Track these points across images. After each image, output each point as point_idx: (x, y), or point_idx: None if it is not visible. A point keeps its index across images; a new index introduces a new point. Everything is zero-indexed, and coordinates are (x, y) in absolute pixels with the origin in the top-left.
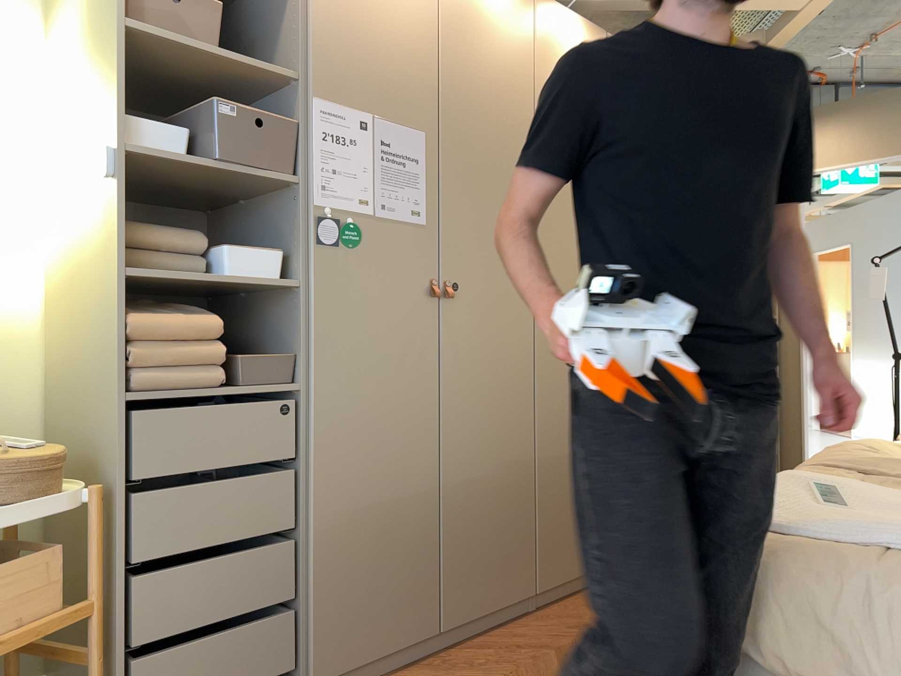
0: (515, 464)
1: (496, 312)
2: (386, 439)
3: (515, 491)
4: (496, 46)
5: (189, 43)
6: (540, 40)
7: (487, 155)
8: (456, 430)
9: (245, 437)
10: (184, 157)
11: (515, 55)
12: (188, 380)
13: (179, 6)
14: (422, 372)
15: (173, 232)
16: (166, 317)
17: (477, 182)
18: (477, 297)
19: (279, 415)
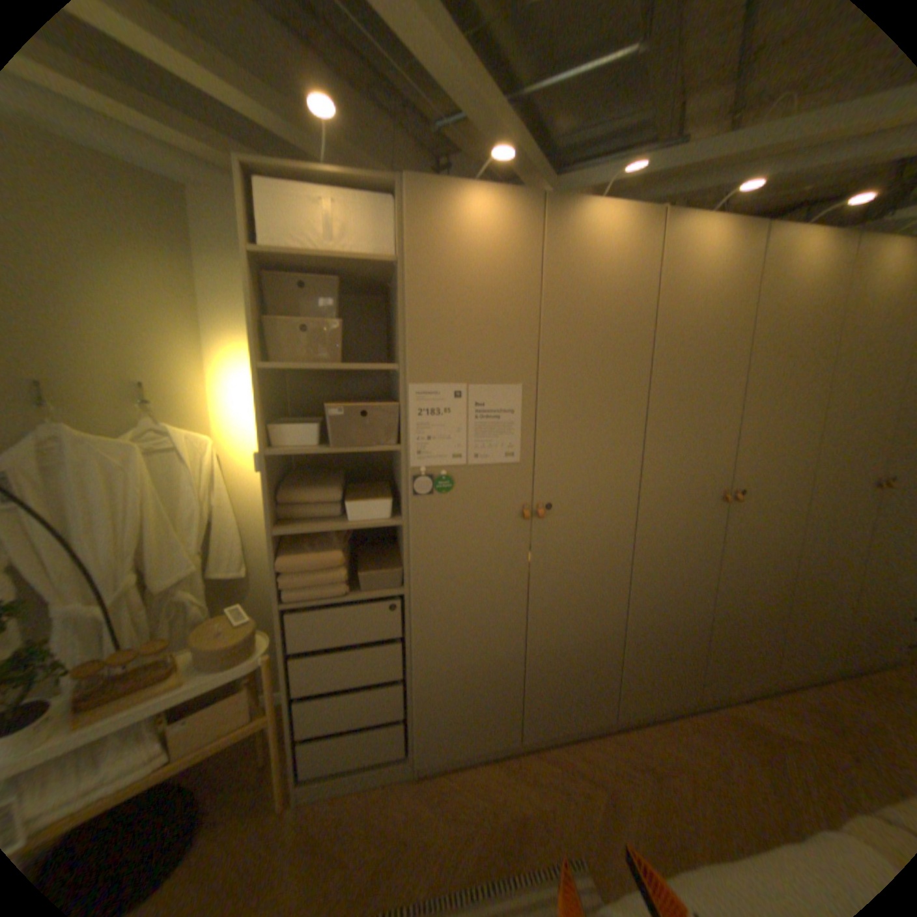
0: (601, 635)
1: (589, 523)
2: (475, 624)
3: (599, 655)
4: (606, 284)
5: (305, 367)
6: (665, 261)
7: (587, 391)
8: (542, 614)
9: (363, 626)
10: (311, 448)
11: (629, 286)
12: (320, 595)
13: (305, 333)
14: (510, 575)
15: (316, 492)
16: (304, 556)
17: (574, 417)
18: (569, 513)
19: (389, 611)
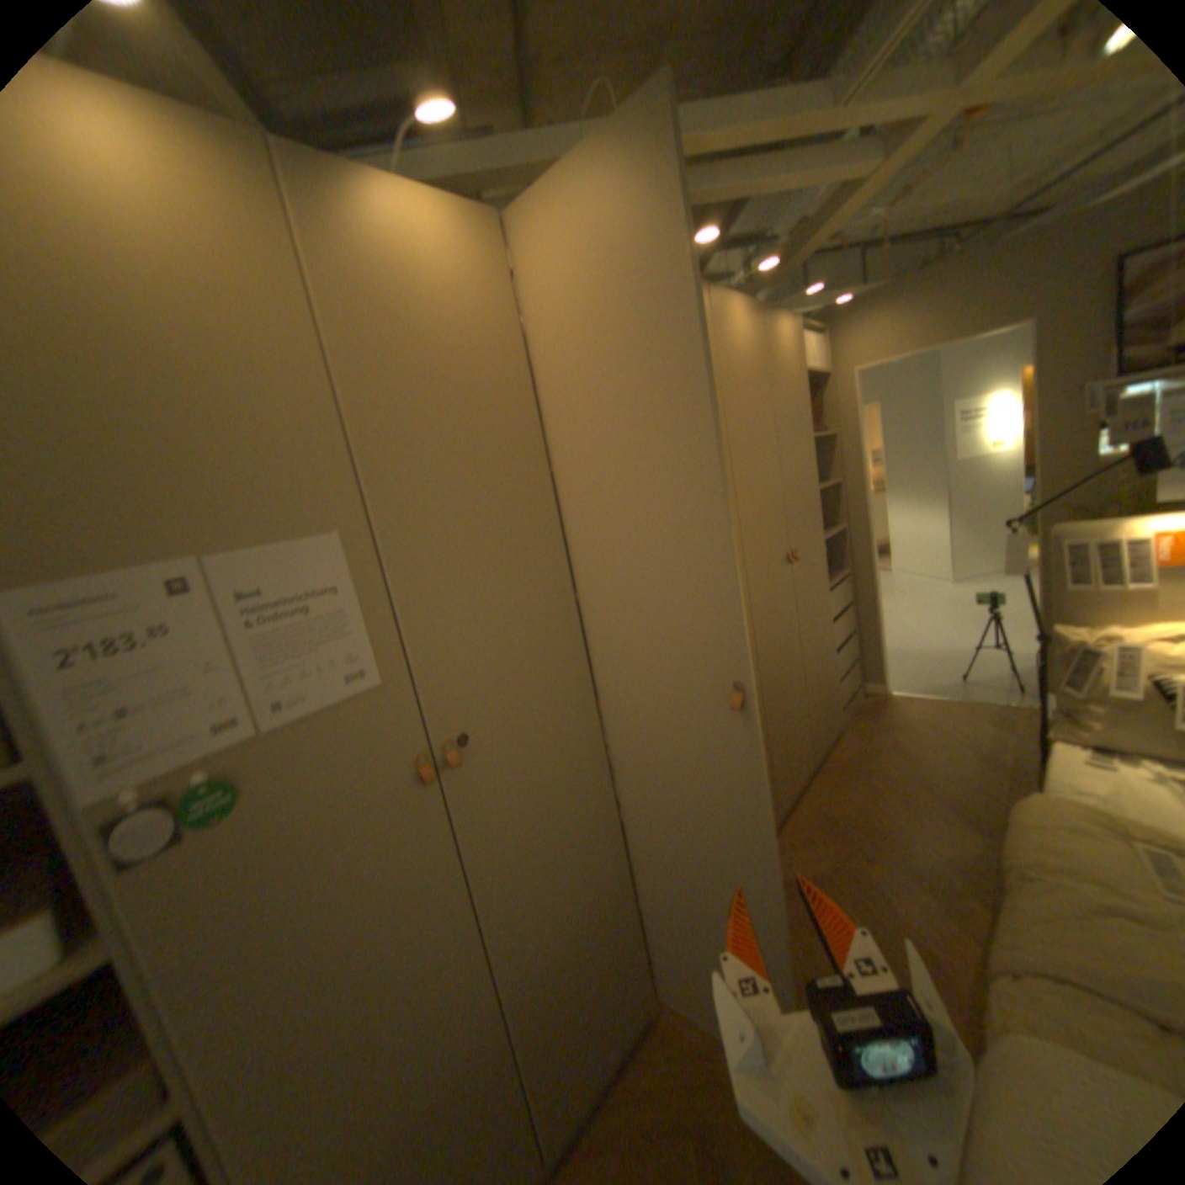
0: (601, 893)
1: (535, 733)
2: (391, 1035)
3: (607, 923)
4: (446, 334)
5: None
6: (522, 301)
7: (469, 520)
8: (508, 925)
9: None
10: None
11: (483, 338)
12: None
13: None
14: (433, 896)
15: None
16: None
17: (461, 568)
18: (500, 733)
19: None
